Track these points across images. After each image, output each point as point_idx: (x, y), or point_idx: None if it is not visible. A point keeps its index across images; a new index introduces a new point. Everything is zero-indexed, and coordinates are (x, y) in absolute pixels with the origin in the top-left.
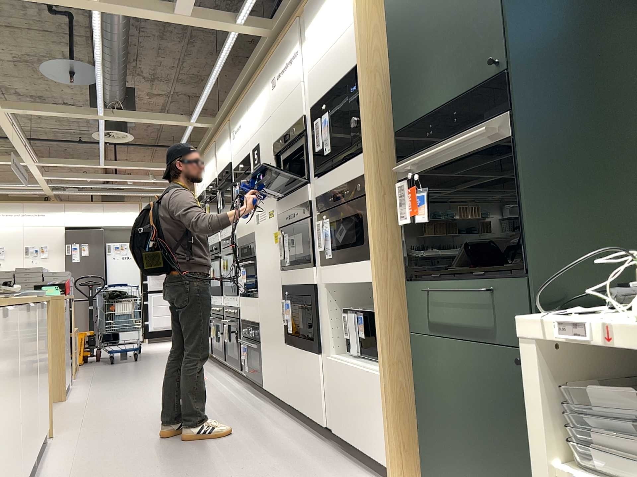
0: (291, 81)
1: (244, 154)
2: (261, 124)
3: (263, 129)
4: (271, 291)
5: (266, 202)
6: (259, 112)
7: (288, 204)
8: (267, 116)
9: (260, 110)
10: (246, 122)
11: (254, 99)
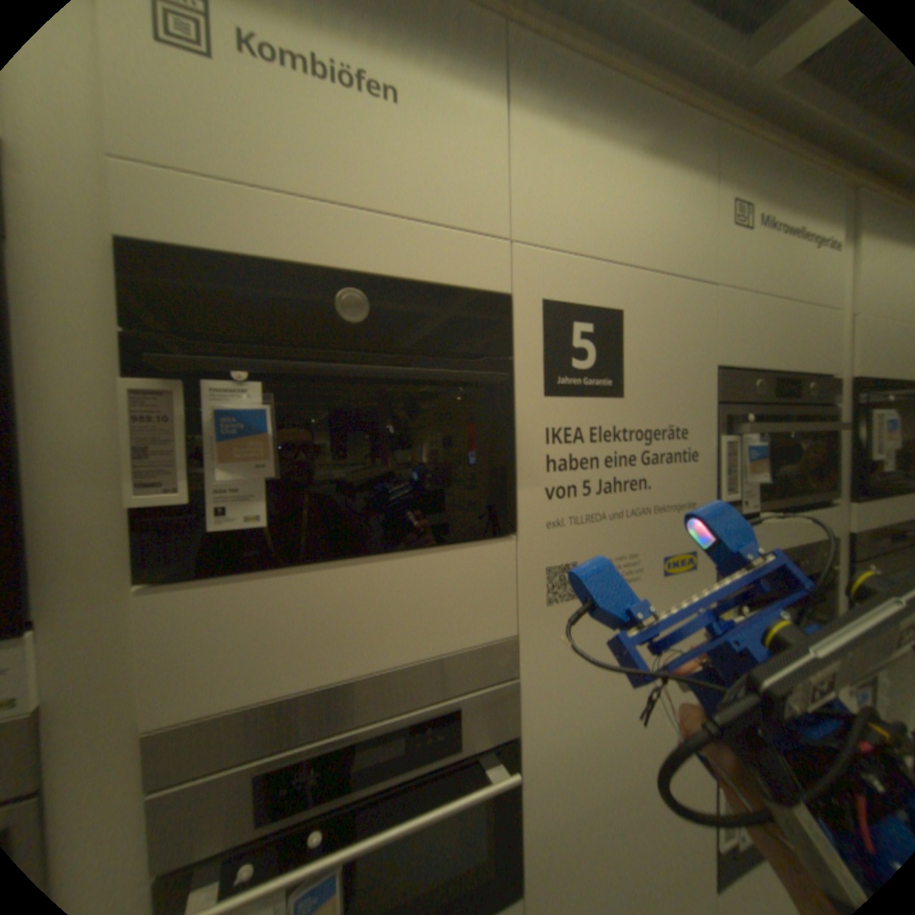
0: (811, 281)
1: (441, 275)
2: (650, 263)
3: (658, 288)
4: (649, 800)
5: (649, 527)
6: (638, 215)
7: (771, 540)
8: (697, 273)
9: (650, 218)
10: (490, 144)
11: (594, 128)
